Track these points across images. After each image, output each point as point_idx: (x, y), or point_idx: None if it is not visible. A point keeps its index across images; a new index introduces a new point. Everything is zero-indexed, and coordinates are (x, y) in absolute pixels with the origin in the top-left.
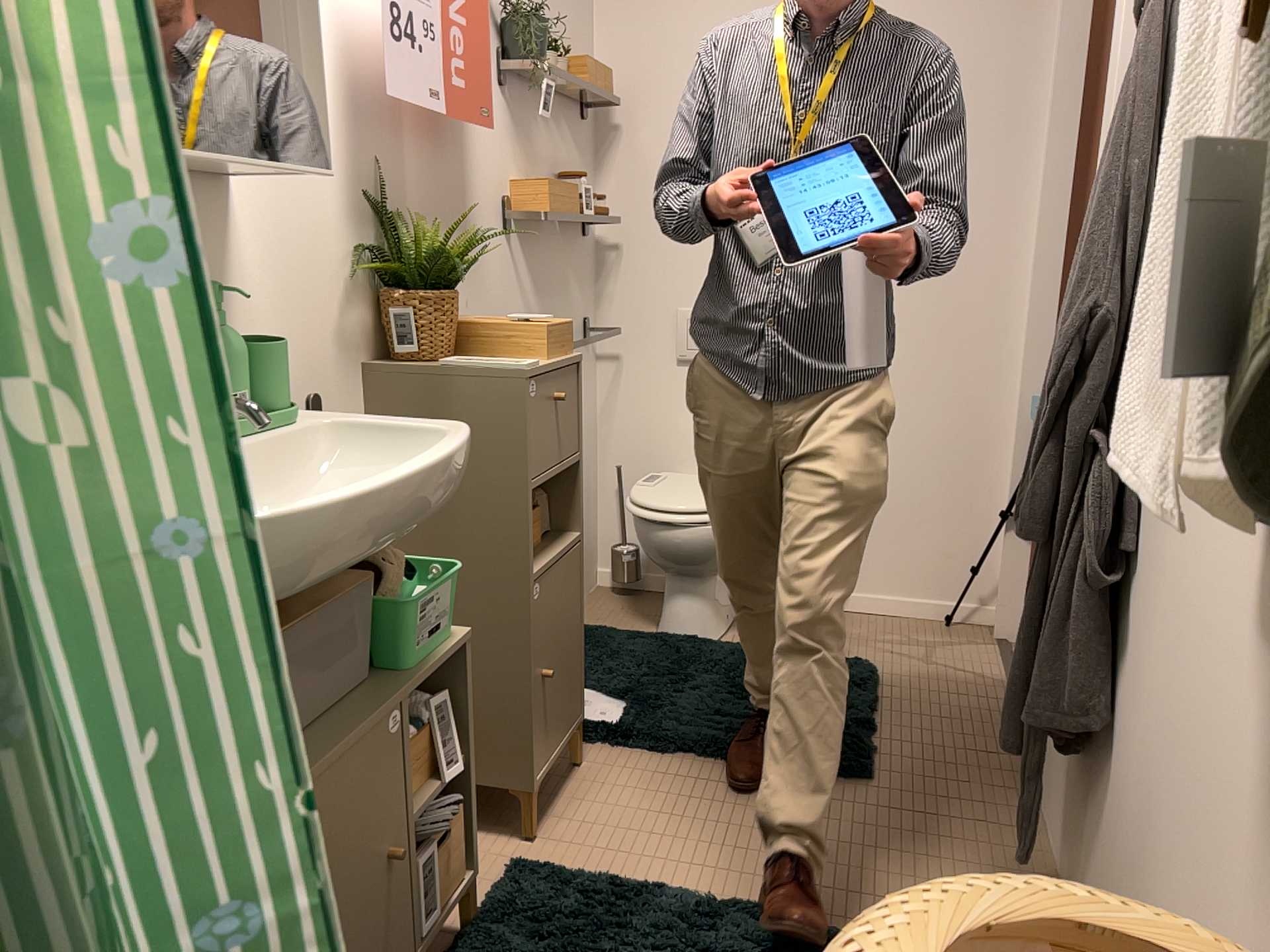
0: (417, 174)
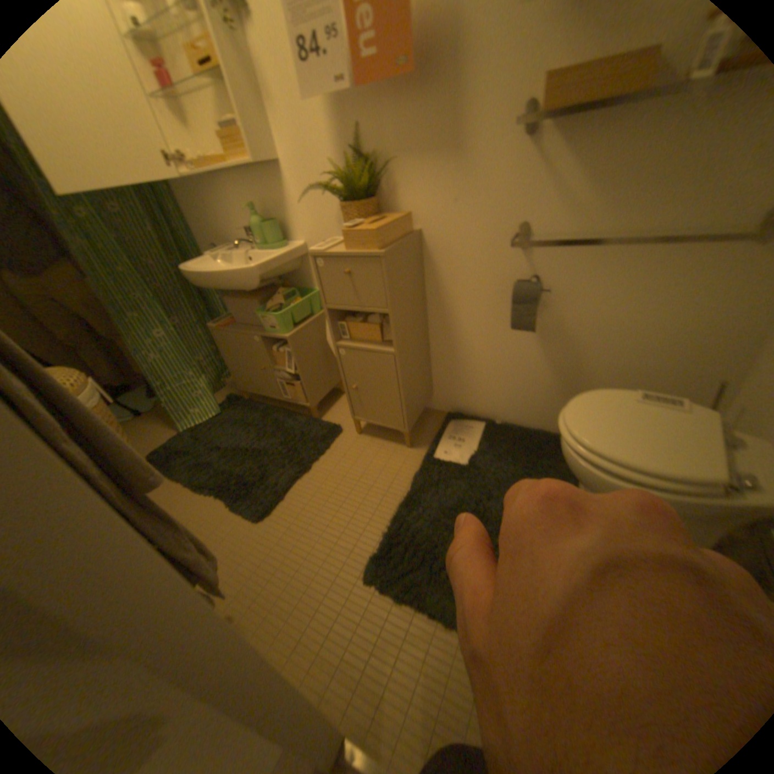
0: (392, 116)
